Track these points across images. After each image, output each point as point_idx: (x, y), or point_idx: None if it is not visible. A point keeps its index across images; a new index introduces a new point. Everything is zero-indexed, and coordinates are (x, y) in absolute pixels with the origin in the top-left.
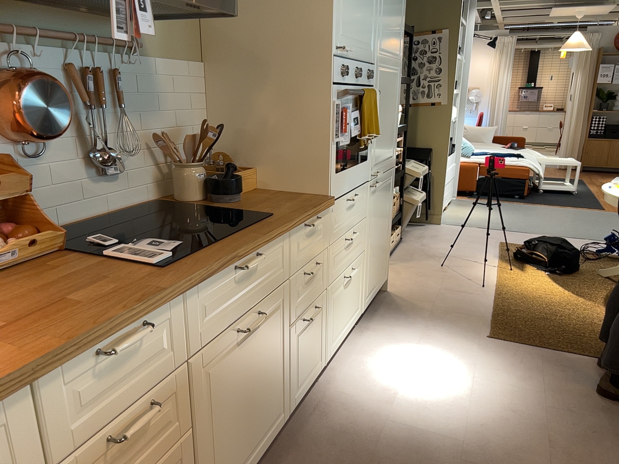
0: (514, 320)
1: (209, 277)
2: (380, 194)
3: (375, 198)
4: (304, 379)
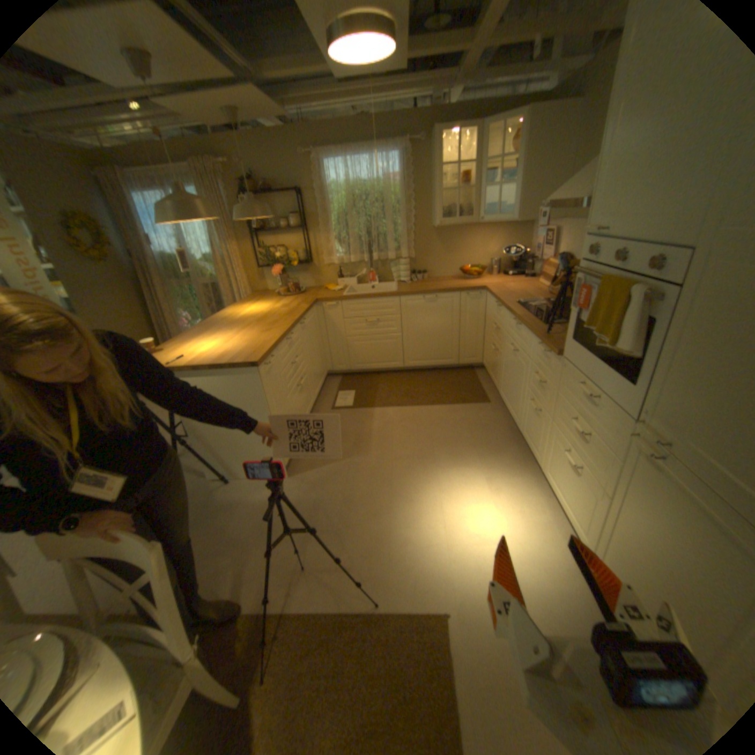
0: (417, 697)
1: (507, 311)
2: (673, 500)
3: (647, 473)
4: (528, 438)
